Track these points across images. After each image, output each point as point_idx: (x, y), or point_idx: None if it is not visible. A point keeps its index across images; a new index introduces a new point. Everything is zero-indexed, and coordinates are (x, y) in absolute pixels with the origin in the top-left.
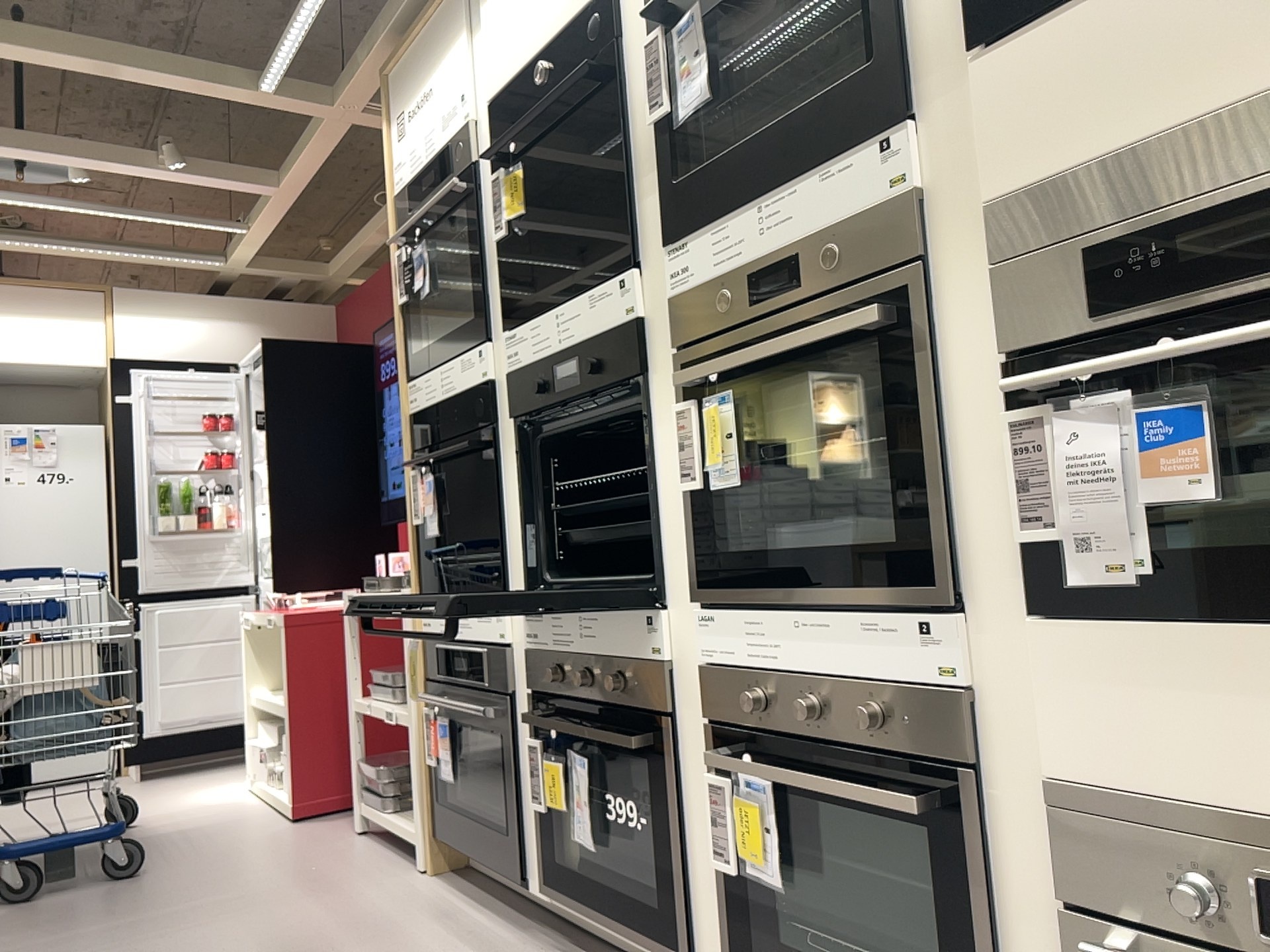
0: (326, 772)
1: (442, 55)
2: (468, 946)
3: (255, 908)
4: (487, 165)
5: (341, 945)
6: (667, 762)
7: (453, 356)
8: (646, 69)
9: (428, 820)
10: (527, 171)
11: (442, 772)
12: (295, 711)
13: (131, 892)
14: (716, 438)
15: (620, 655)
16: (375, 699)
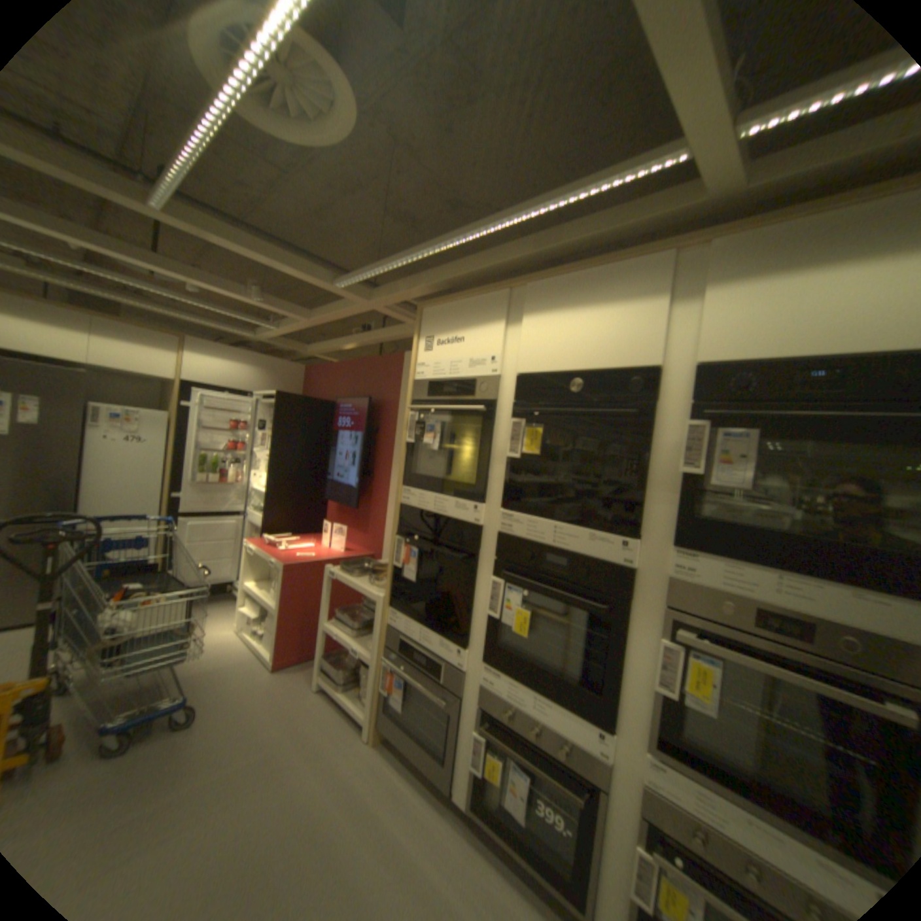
0: (291, 648)
1: (478, 324)
2: (419, 838)
3: (276, 779)
4: (506, 407)
5: (344, 832)
6: (601, 821)
7: (450, 497)
8: (685, 437)
9: (374, 721)
10: (544, 430)
11: (389, 702)
12: (281, 618)
13: (189, 751)
14: (707, 690)
15: (570, 740)
16: (336, 629)
